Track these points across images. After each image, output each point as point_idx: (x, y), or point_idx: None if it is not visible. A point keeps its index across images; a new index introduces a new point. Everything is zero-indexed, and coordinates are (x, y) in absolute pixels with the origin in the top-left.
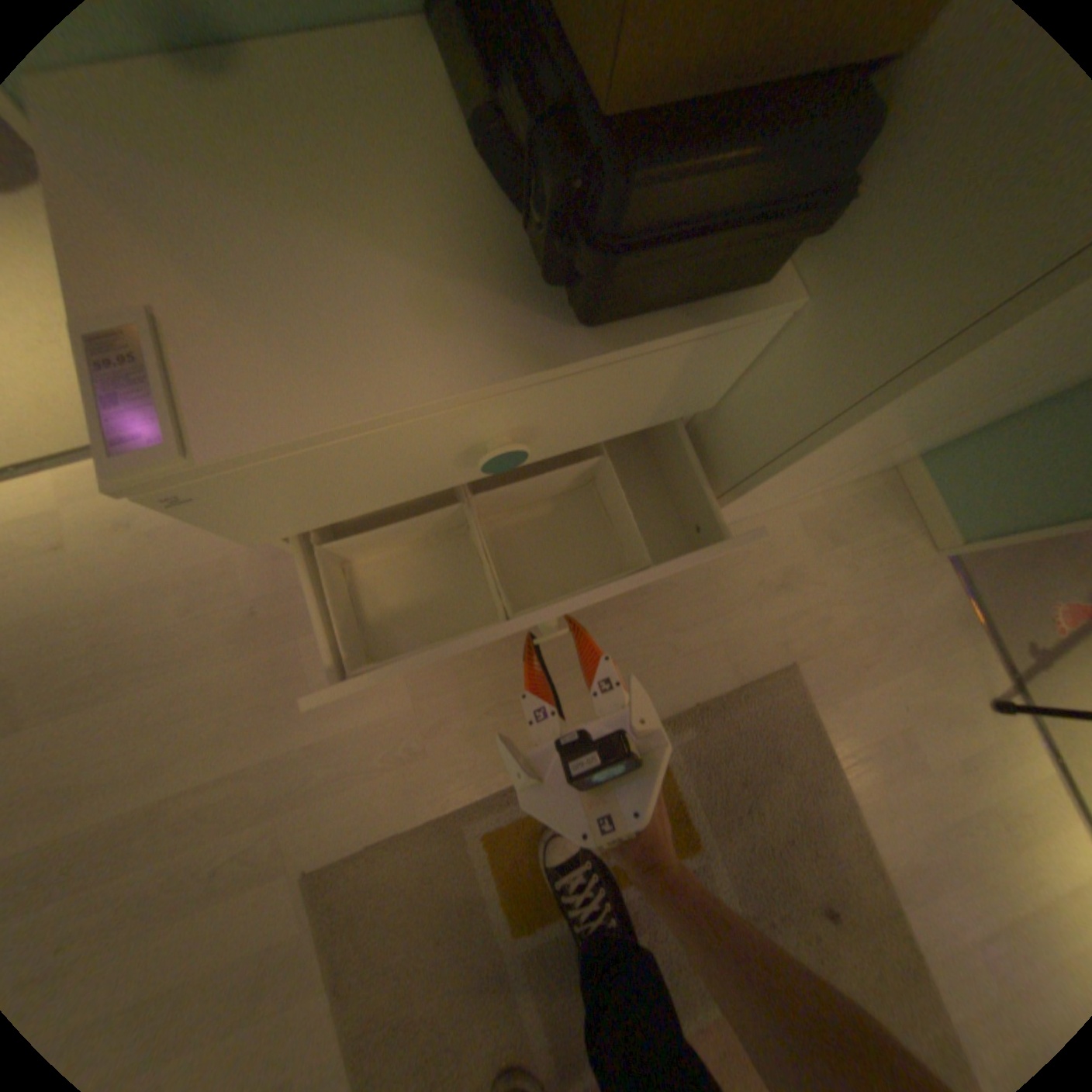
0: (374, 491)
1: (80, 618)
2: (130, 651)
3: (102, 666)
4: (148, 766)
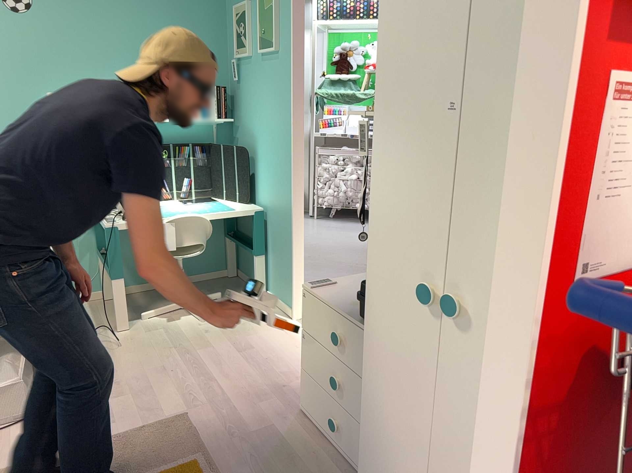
0: (320, 329)
1: (275, 355)
2: (266, 366)
3: (260, 362)
4: (228, 376)
